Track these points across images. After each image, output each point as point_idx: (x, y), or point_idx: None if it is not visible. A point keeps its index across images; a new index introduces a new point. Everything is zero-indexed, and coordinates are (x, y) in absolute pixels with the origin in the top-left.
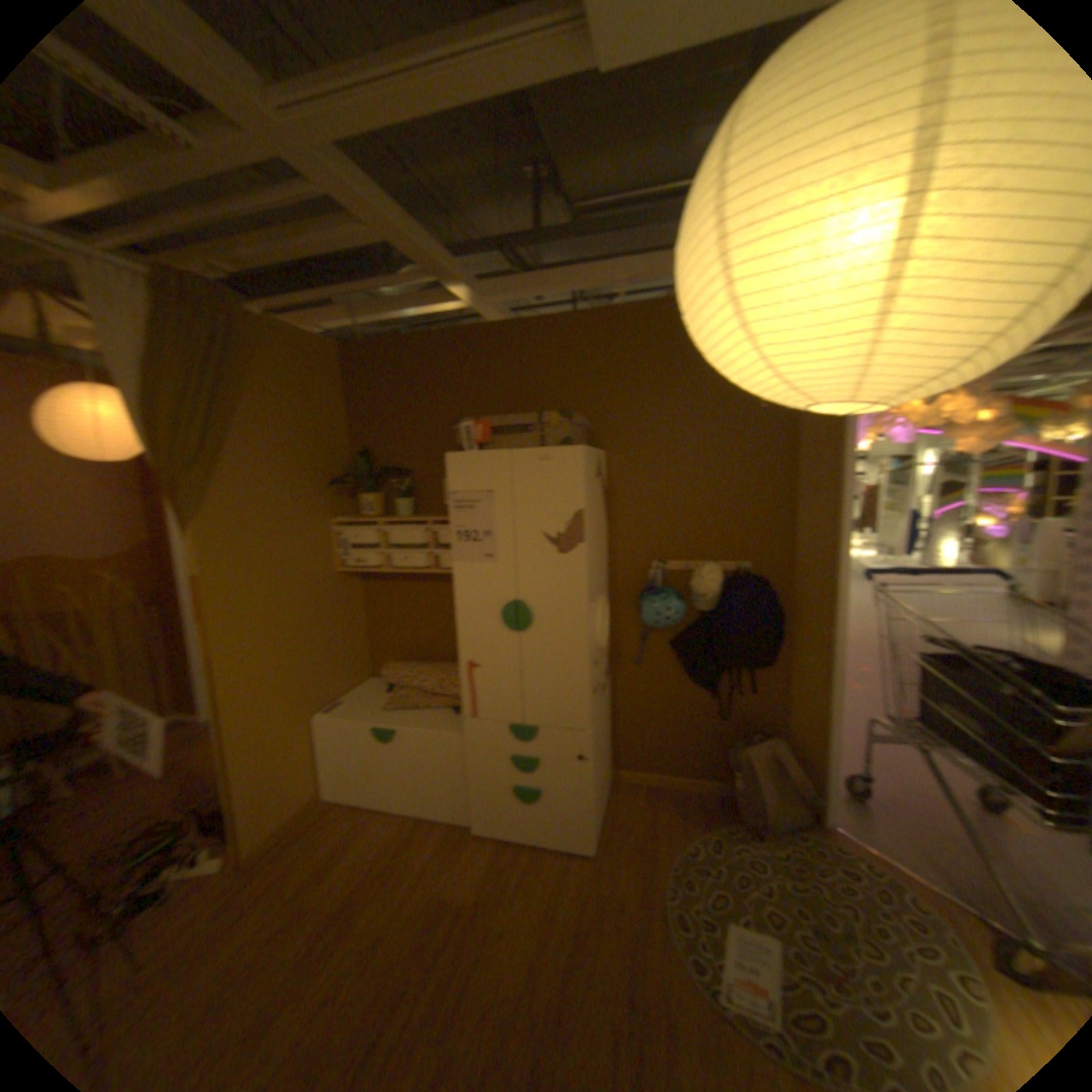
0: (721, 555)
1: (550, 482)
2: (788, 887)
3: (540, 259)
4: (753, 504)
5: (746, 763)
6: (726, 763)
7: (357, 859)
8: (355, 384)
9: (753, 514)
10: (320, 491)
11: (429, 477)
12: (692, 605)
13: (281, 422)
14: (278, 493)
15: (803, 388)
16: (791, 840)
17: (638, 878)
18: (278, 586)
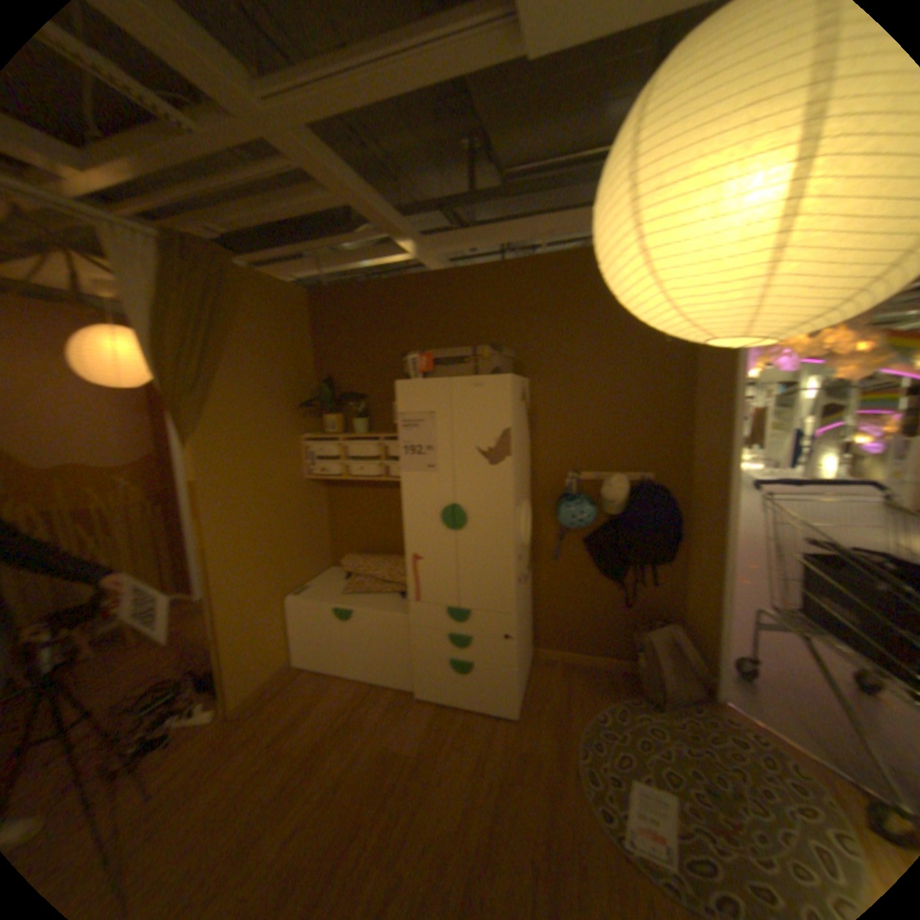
0: (628, 467)
1: (483, 404)
2: (684, 751)
3: (475, 217)
4: (656, 423)
5: (649, 645)
6: (631, 645)
7: (321, 715)
8: (321, 323)
9: (656, 432)
10: (292, 412)
11: (381, 400)
12: (602, 509)
13: (261, 355)
14: (259, 414)
15: (703, 324)
16: (688, 712)
17: (555, 739)
18: (258, 490)
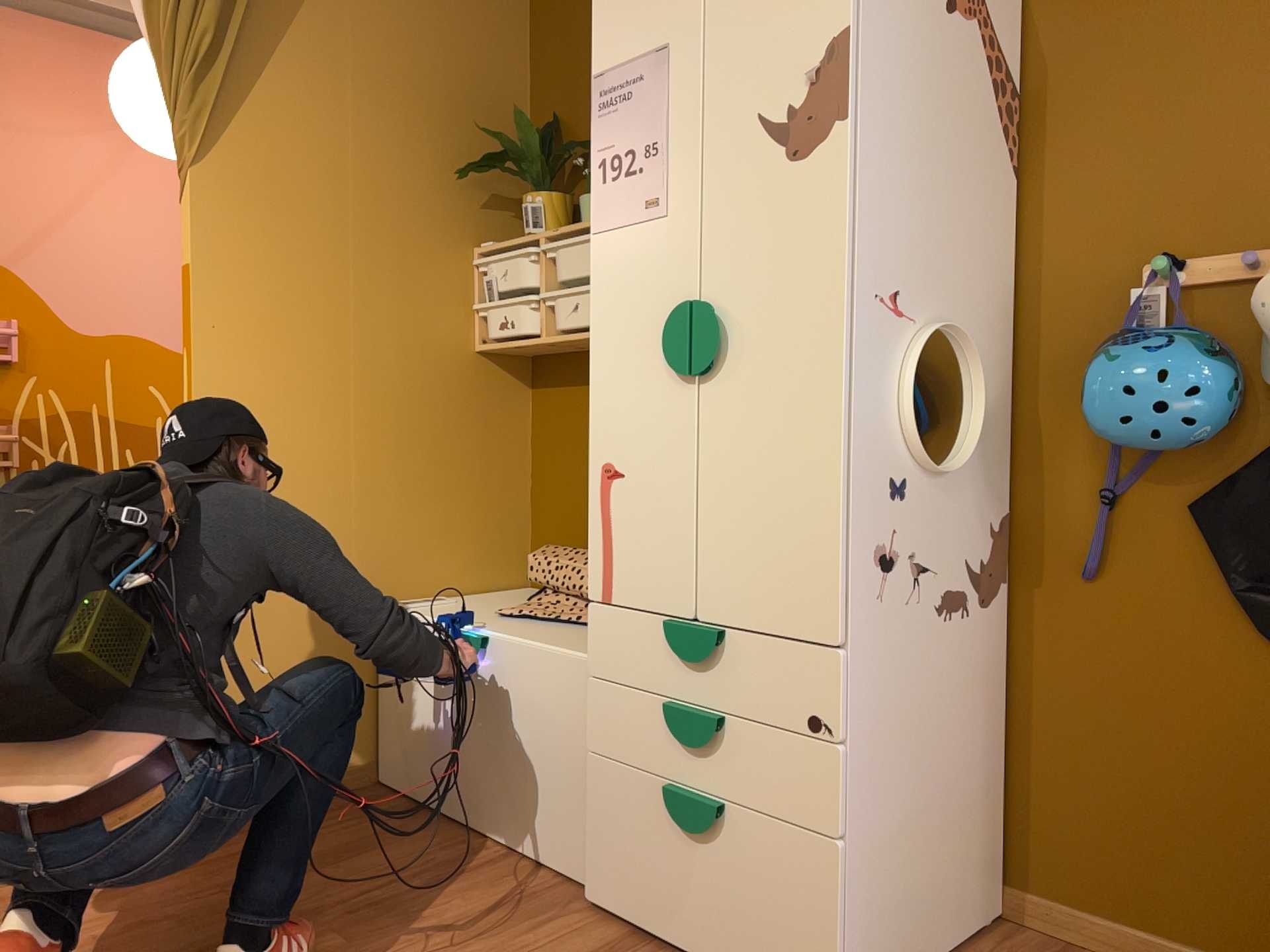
0: None
1: None
2: None
3: None
4: None
5: None
6: None
7: (366, 868)
8: None
9: None
10: (461, 187)
11: None
12: (1263, 375)
13: (396, 43)
14: (373, 166)
15: None
16: None
17: None
18: (348, 330)
